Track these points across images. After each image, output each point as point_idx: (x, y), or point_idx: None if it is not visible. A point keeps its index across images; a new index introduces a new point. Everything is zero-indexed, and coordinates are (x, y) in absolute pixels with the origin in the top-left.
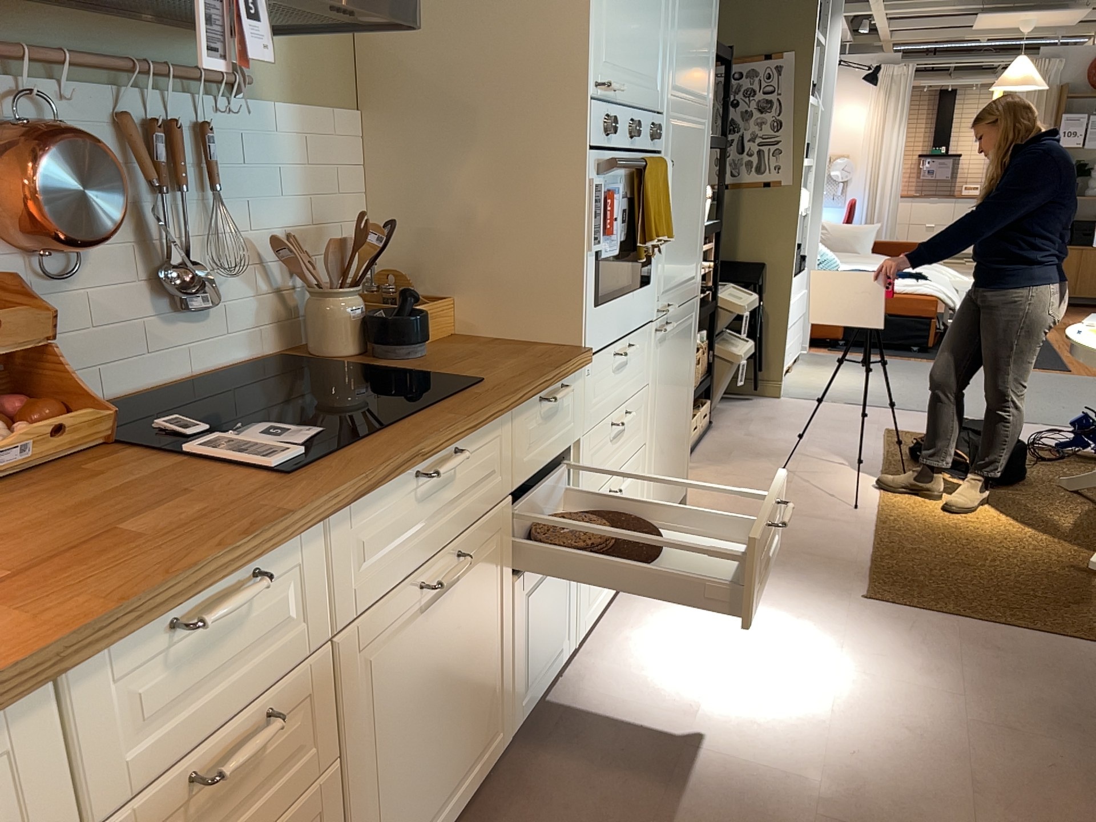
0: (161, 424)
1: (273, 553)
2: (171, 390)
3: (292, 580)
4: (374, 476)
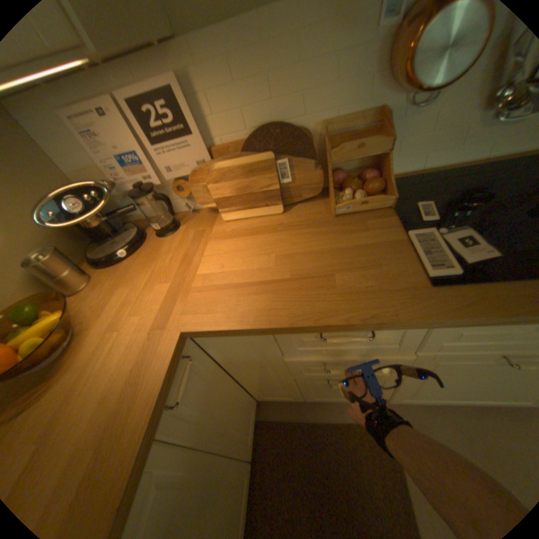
0: (421, 204)
1: (386, 327)
2: (467, 165)
3: (402, 333)
4: (495, 319)
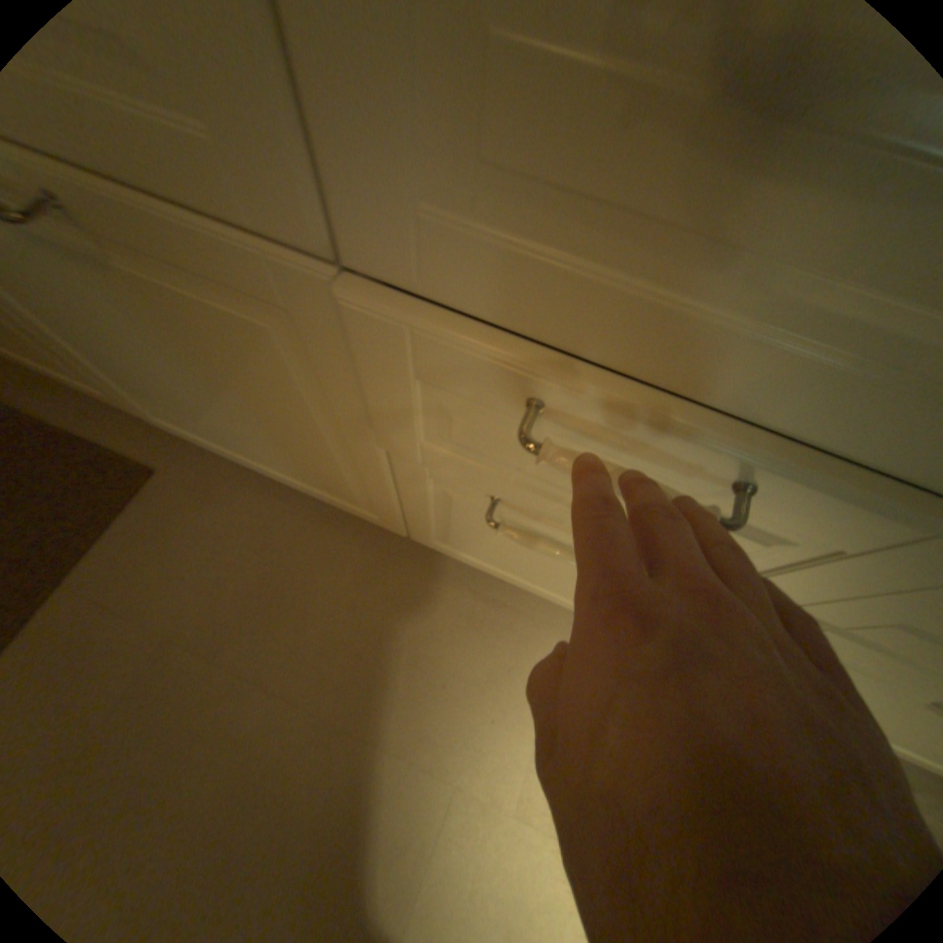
0: None
1: None
2: None
3: None
4: None
